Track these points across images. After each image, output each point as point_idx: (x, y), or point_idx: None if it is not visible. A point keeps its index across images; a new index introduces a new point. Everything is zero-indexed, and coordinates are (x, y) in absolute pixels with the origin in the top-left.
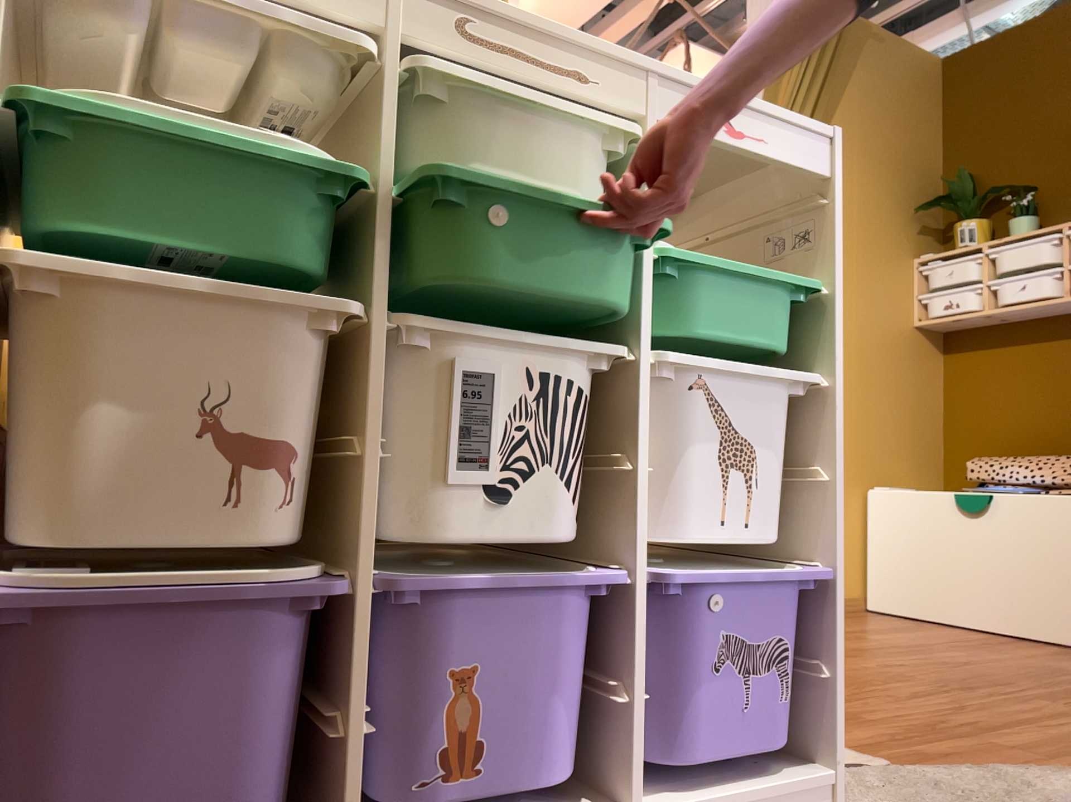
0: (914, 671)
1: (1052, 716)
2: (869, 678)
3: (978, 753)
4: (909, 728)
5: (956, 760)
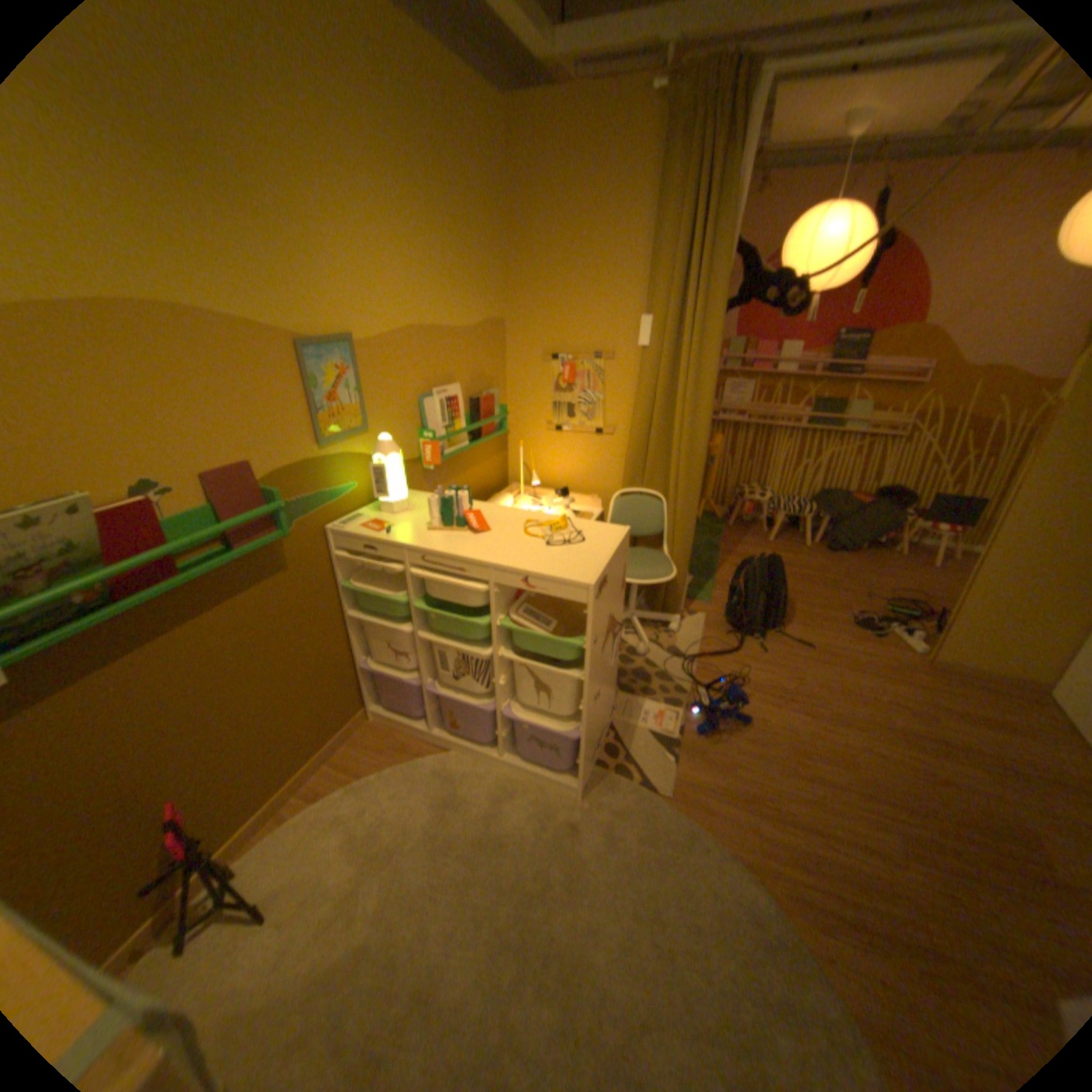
0: (873, 774)
1: (858, 856)
2: (816, 761)
3: (726, 832)
4: (735, 799)
5: (696, 825)
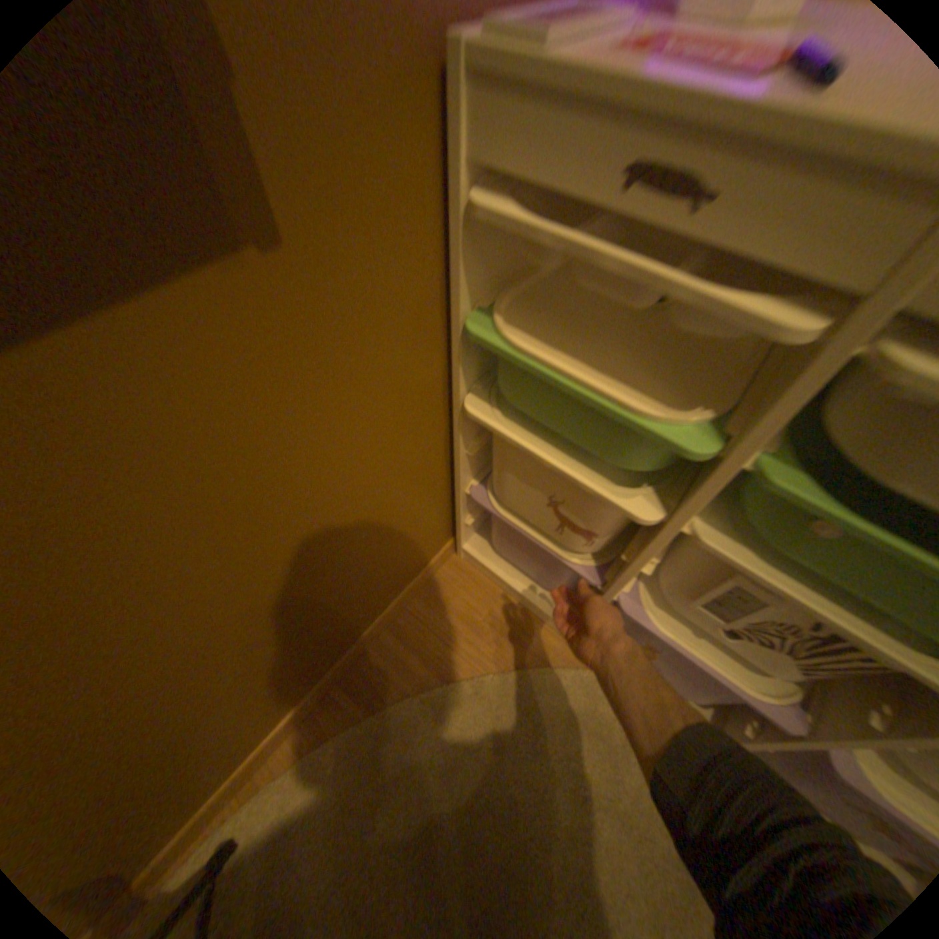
0: None
1: None
2: None
3: None
4: None
5: None
